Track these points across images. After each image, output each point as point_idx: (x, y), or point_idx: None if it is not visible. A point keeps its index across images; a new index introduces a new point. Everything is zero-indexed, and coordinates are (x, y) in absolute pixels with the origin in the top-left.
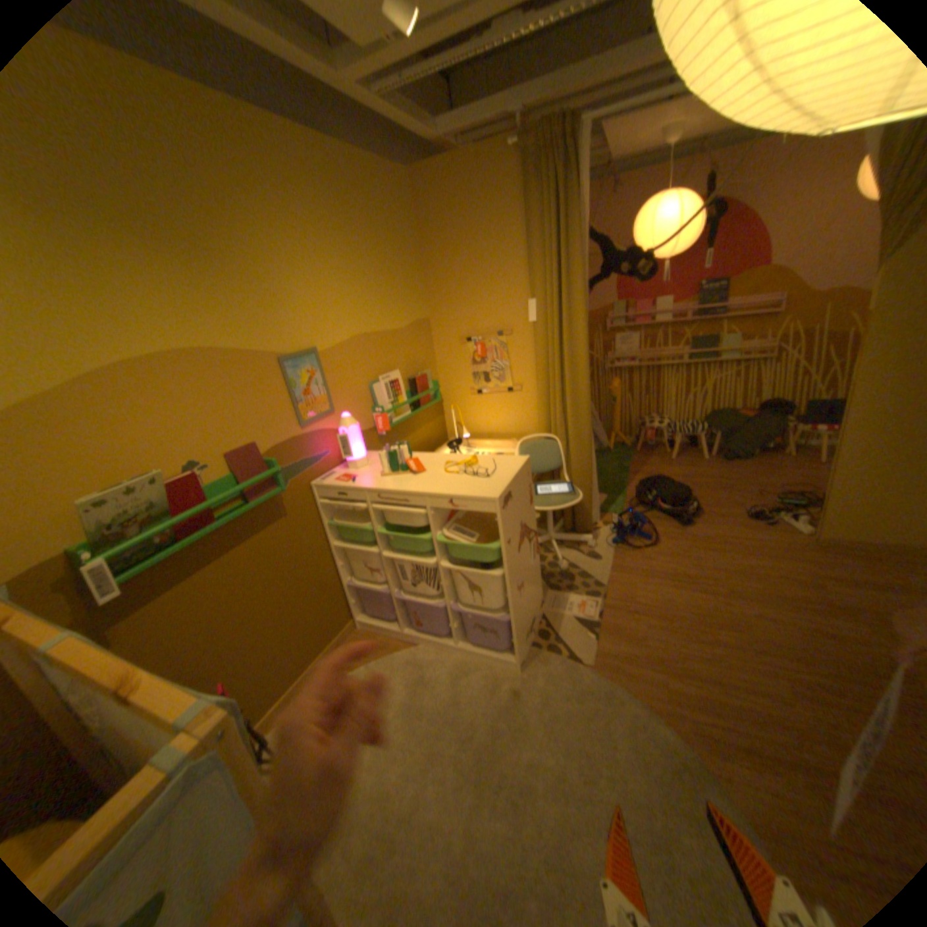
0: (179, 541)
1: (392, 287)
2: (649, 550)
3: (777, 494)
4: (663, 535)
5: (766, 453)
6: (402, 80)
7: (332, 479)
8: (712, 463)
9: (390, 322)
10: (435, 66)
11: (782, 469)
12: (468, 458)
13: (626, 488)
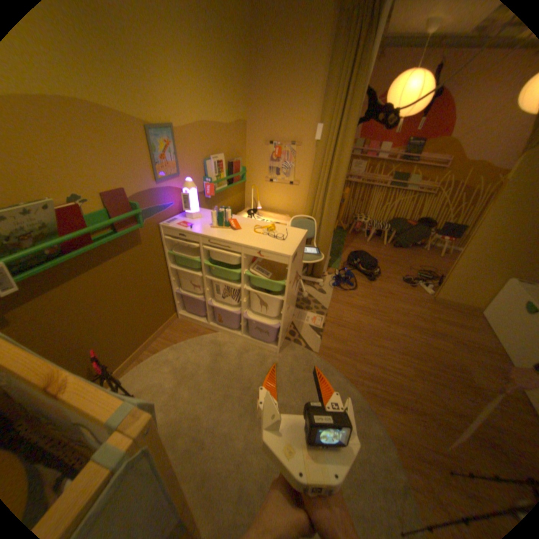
0: (64, 254)
1: (227, 90)
2: (351, 292)
3: (418, 271)
4: (359, 285)
5: (414, 247)
6: None
7: (175, 223)
8: (387, 248)
9: (223, 117)
10: None
11: (421, 257)
12: (268, 225)
13: (341, 255)
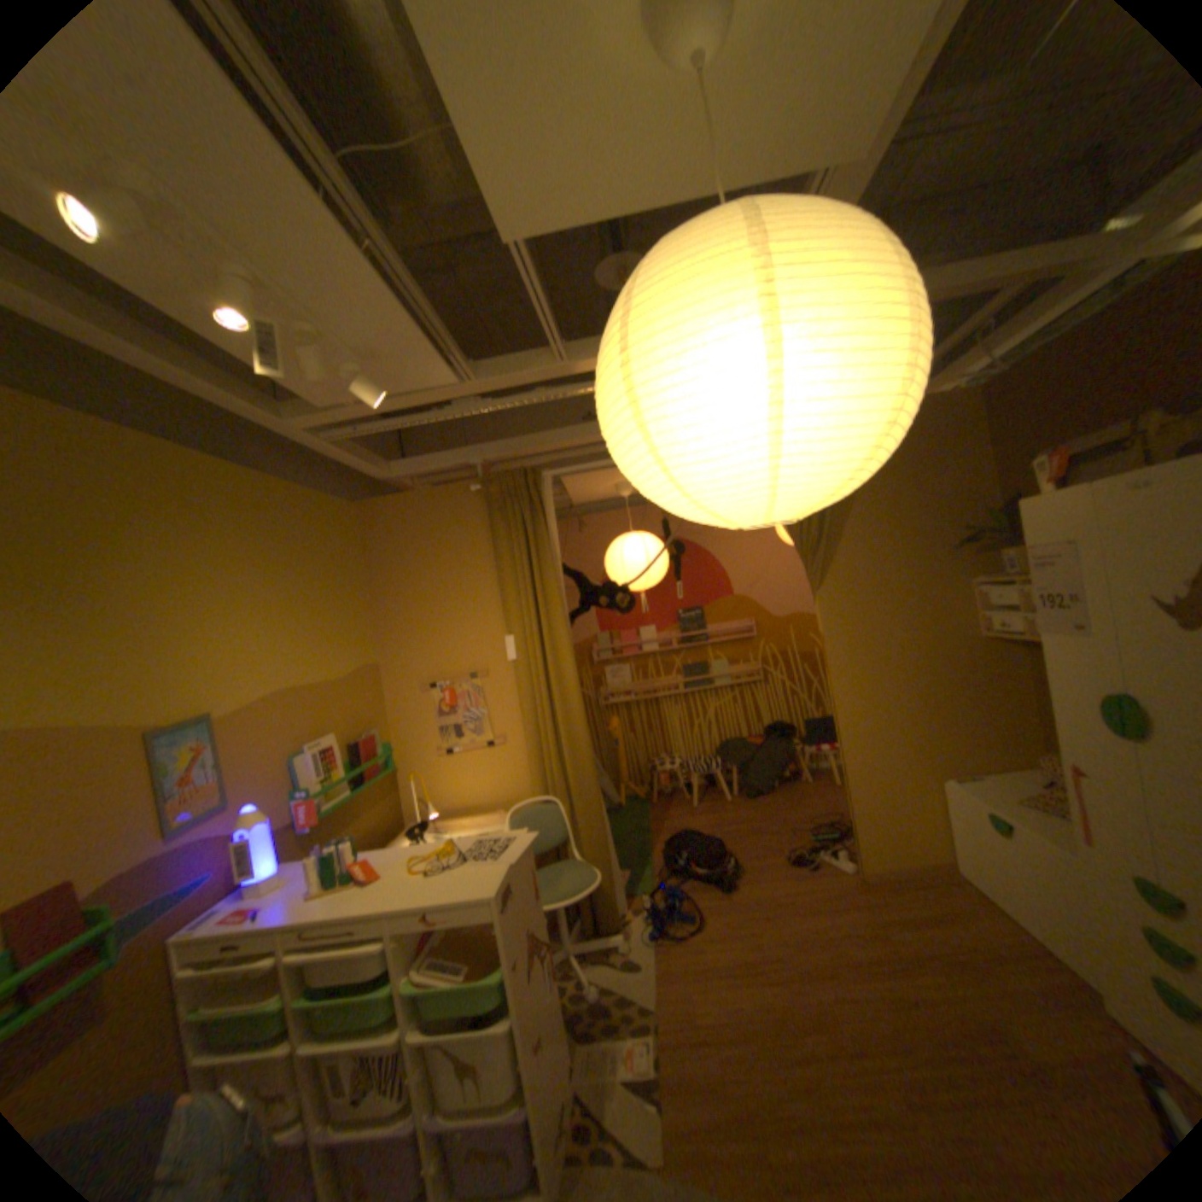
0: None
1: (330, 628)
2: (697, 939)
3: (810, 831)
4: (708, 913)
5: (786, 784)
6: (358, 432)
7: (211, 923)
8: (737, 805)
9: (326, 671)
10: (395, 425)
11: (805, 800)
12: (444, 847)
13: (651, 857)
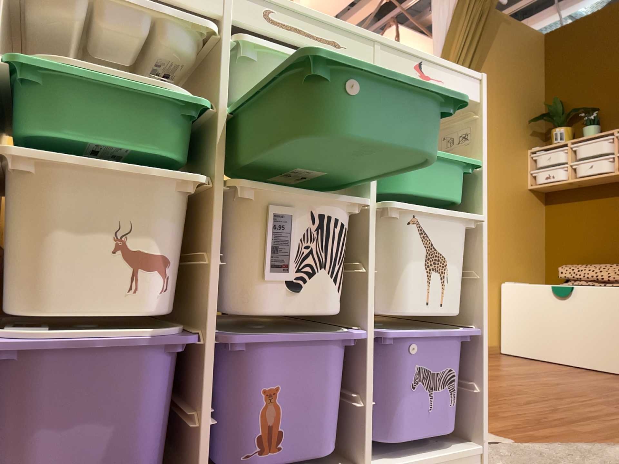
0: None
1: None
2: None
3: None
4: None
5: None
6: None
7: None
8: None
9: None
10: None
11: None
12: None
13: None
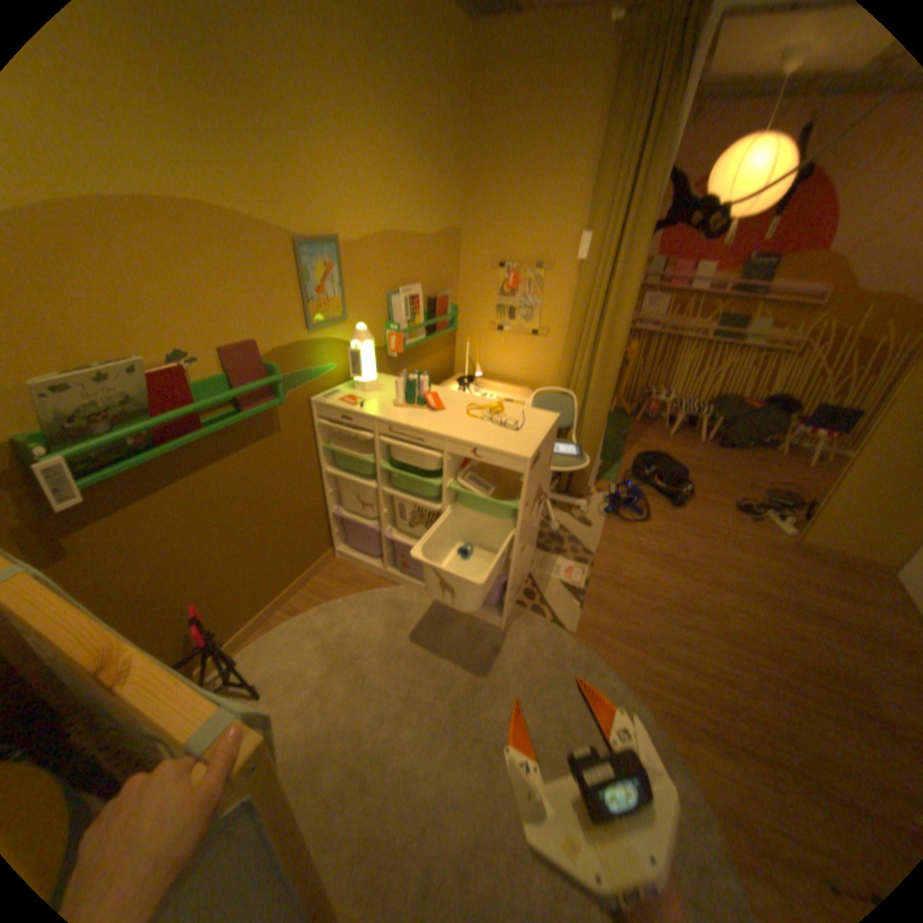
0: (157, 445)
1: (431, 181)
2: (639, 525)
3: (766, 491)
4: (653, 513)
5: (759, 447)
6: None
7: (335, 398)
8: (707, 447)
9: (422, 224)
10: None
11: (773, 466)
12: (491, 404)
13: (622, 458)
